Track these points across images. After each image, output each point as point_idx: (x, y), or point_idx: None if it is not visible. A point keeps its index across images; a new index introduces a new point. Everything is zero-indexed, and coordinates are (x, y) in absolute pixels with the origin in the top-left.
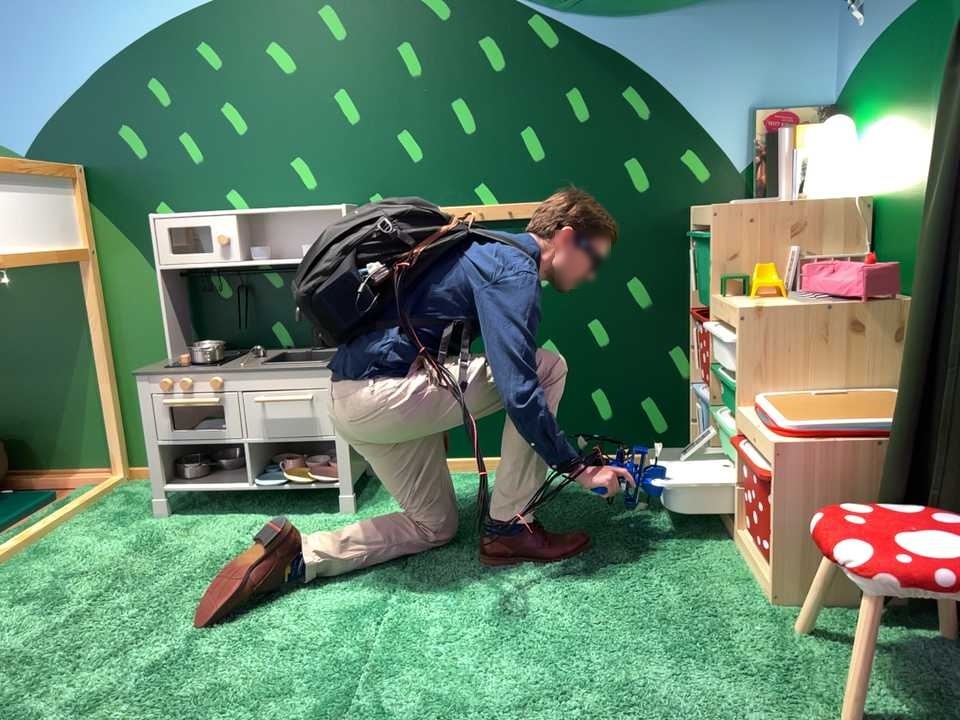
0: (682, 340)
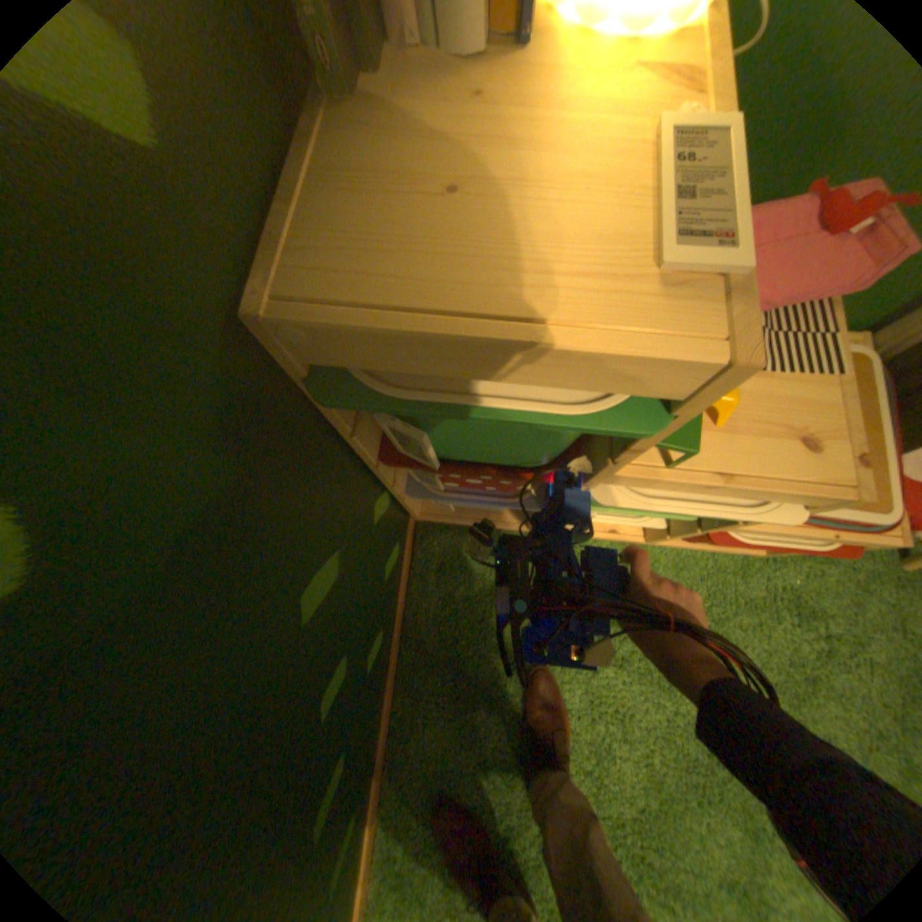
0: (384, 482)
